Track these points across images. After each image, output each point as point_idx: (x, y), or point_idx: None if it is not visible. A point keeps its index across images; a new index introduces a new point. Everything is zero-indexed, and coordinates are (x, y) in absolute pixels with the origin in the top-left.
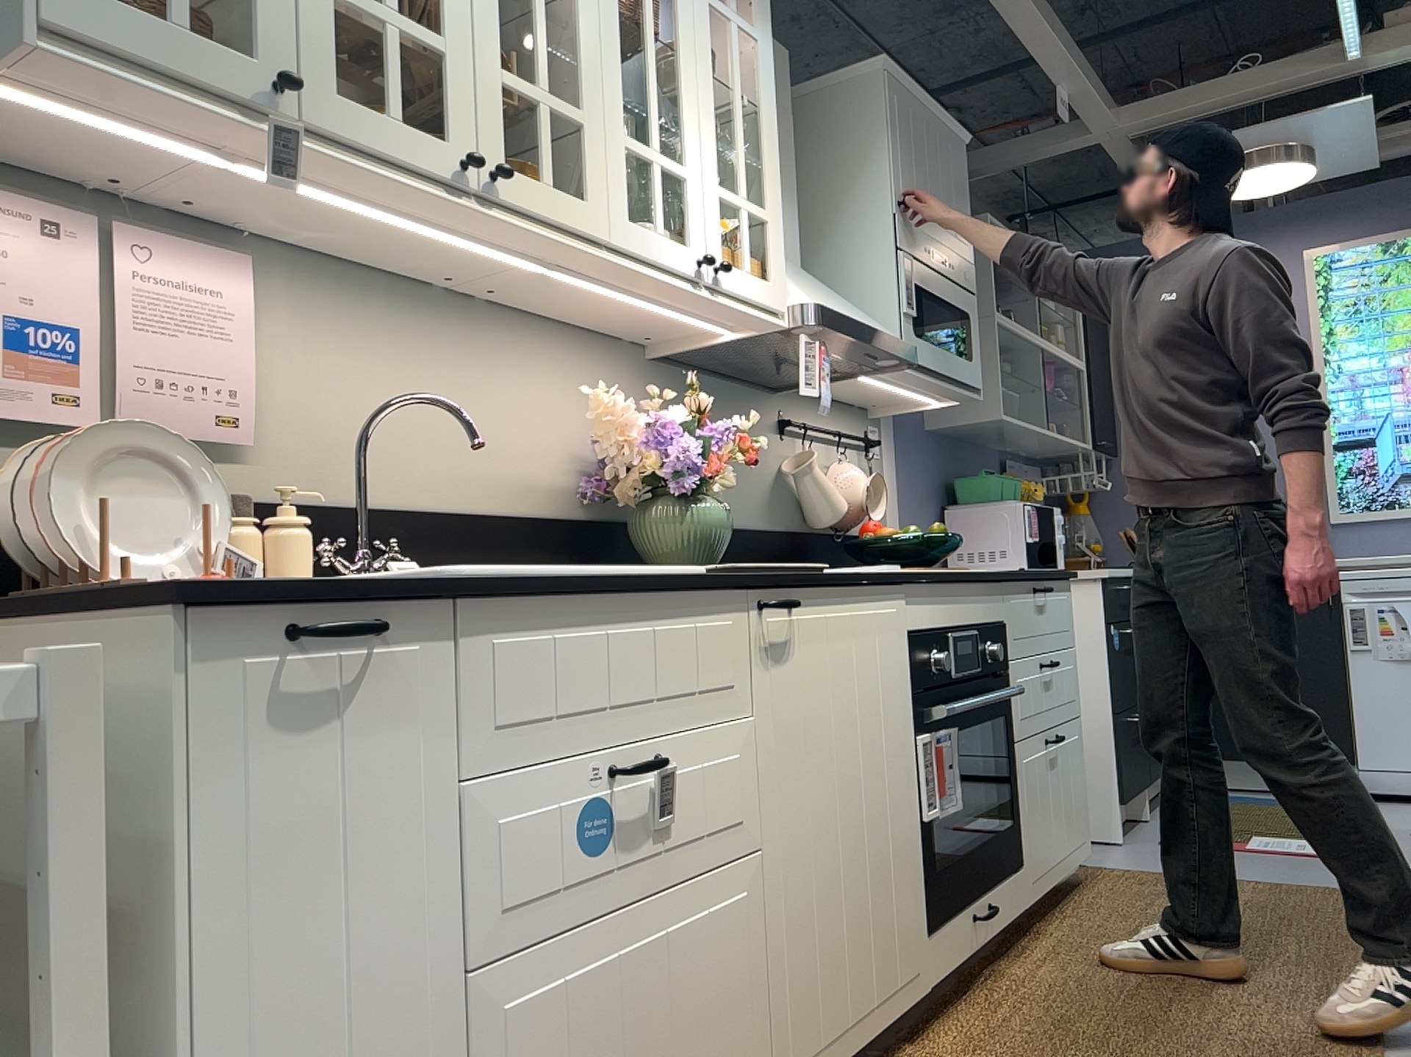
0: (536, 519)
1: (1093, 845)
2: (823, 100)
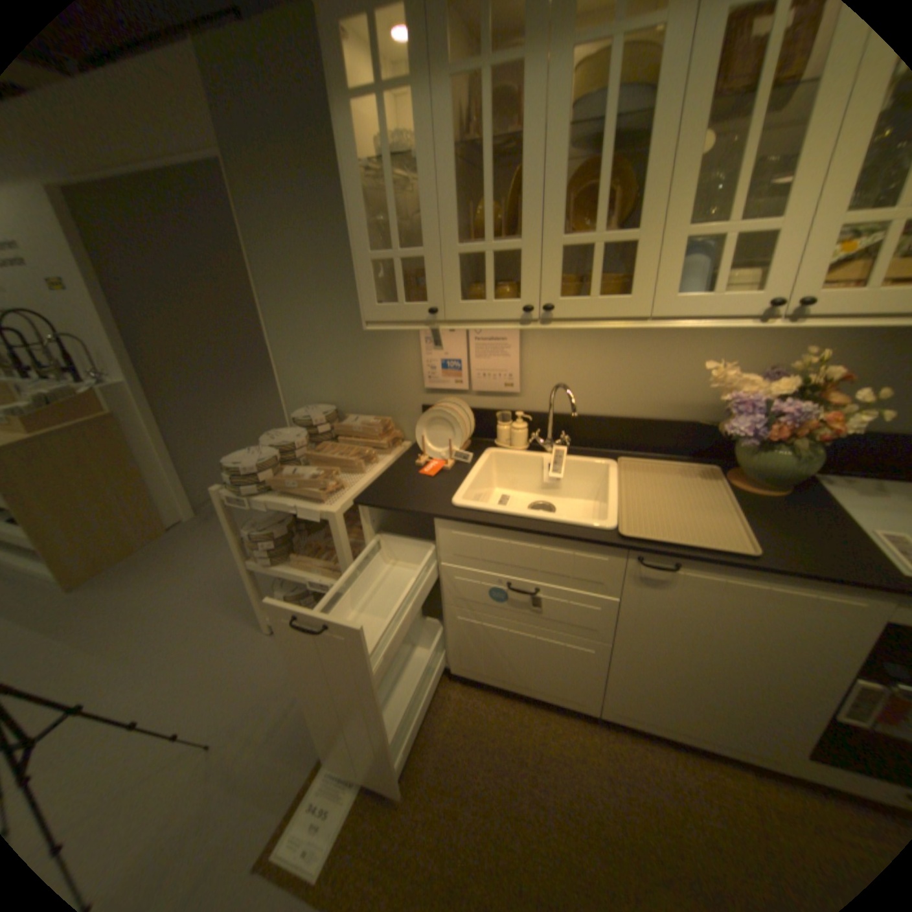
0: (681, 422)
1: None
2: None
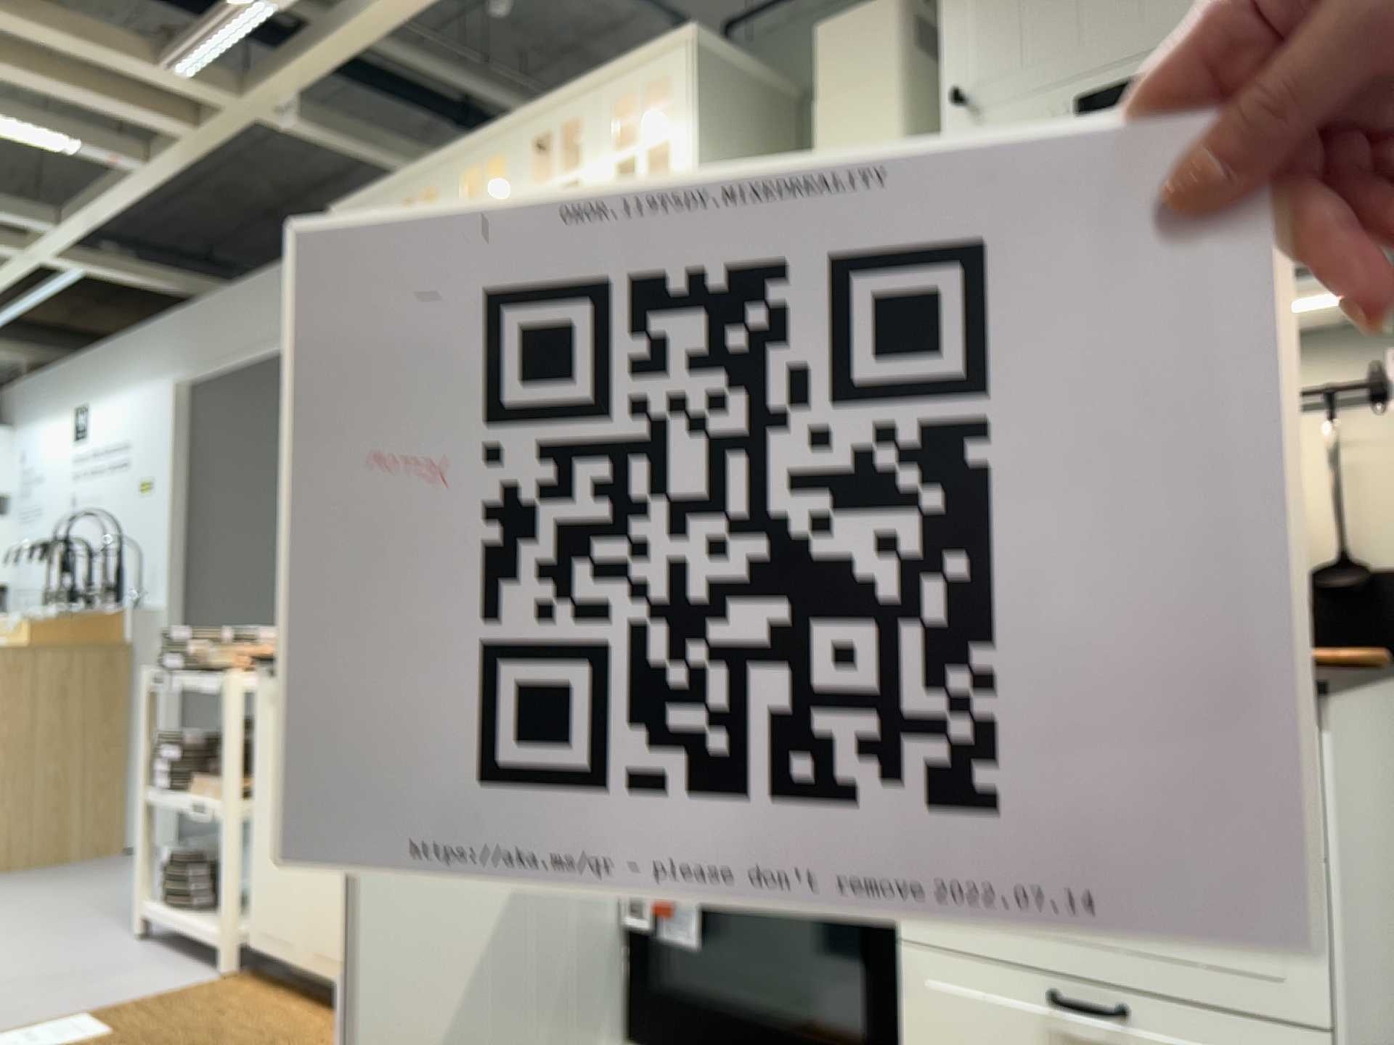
0: None
1: None
2: None
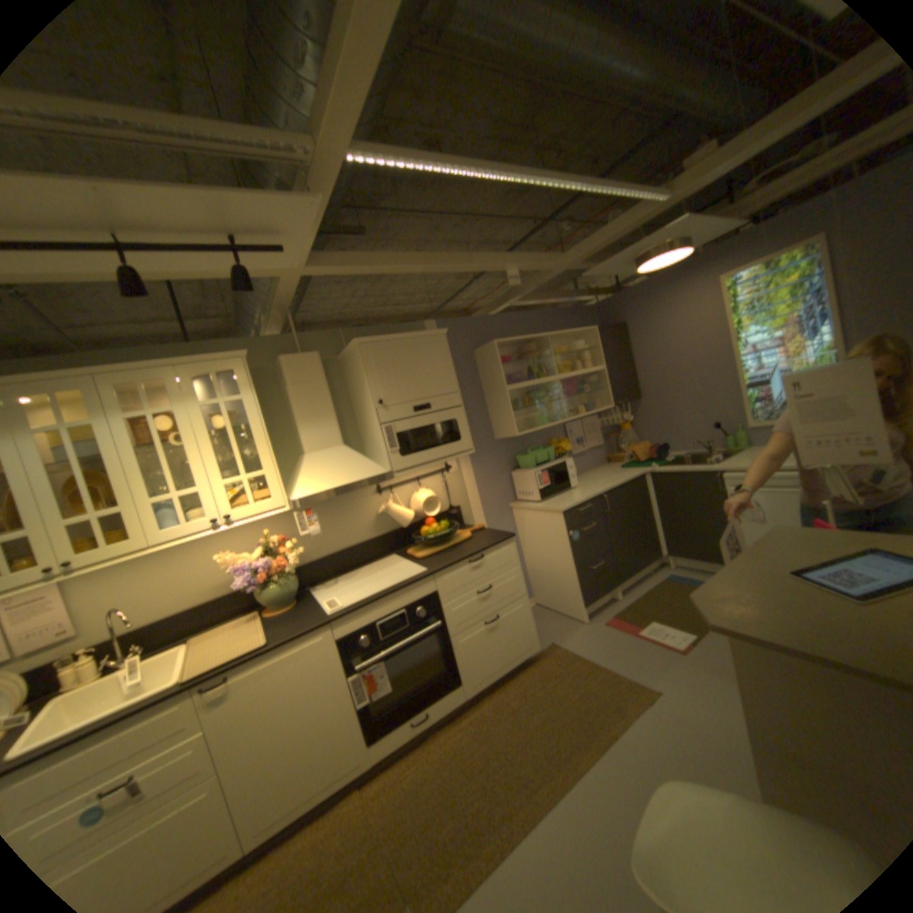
0: (224, 596)
1: (575, 624)
2: (349, 356)
